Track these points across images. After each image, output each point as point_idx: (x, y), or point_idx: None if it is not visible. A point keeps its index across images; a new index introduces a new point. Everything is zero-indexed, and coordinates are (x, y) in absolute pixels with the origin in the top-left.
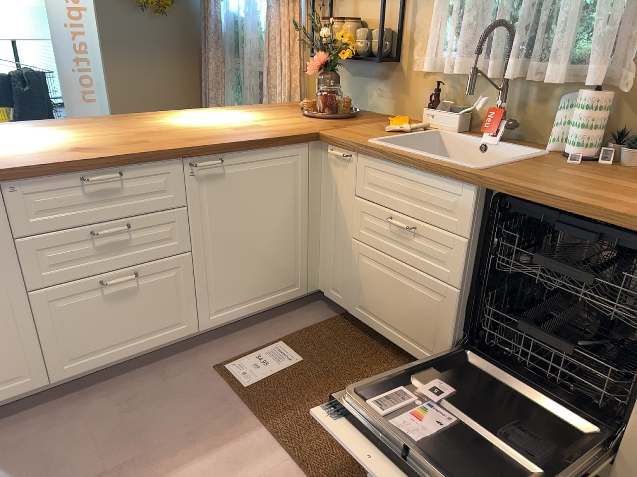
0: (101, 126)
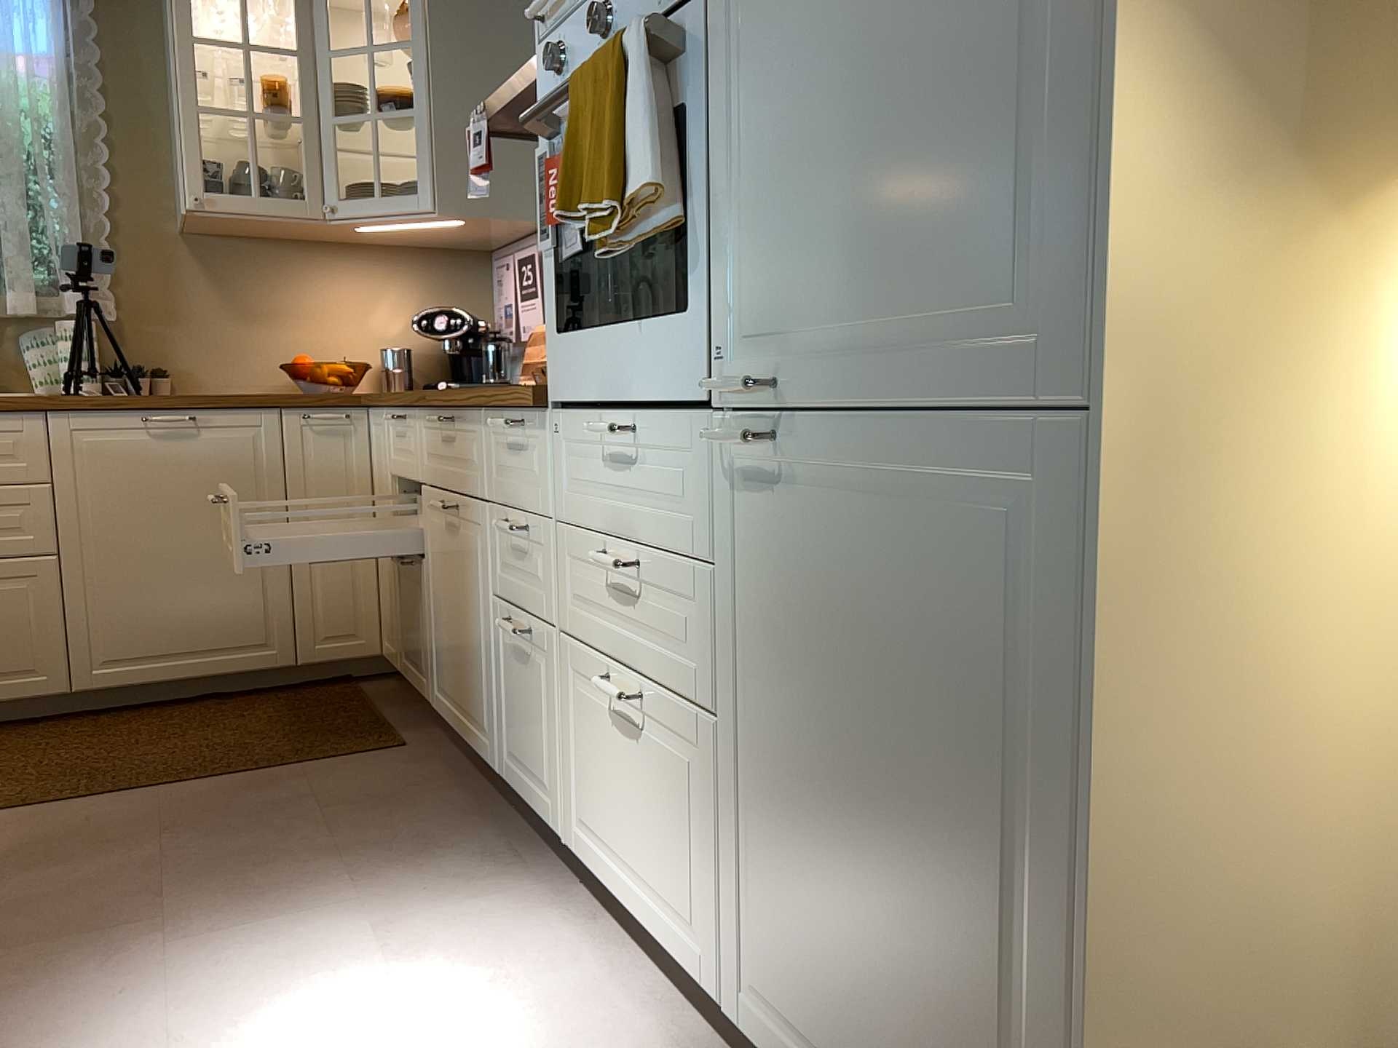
0: None
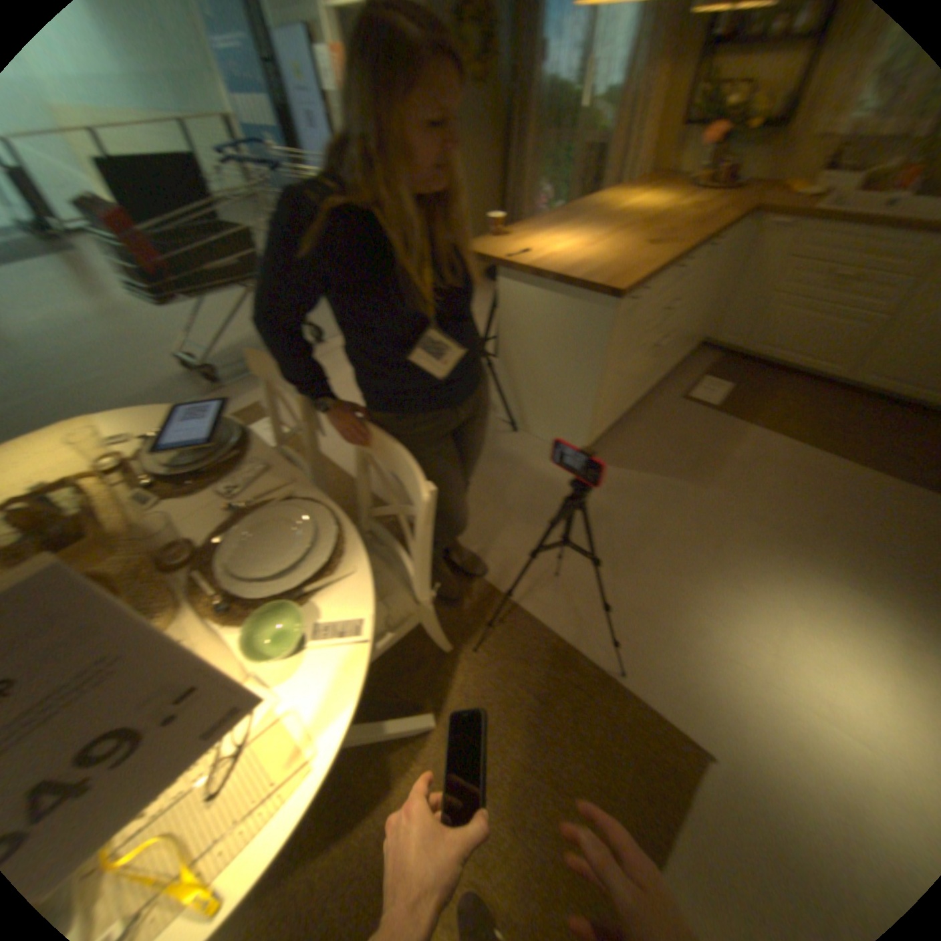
0: (591, 219)
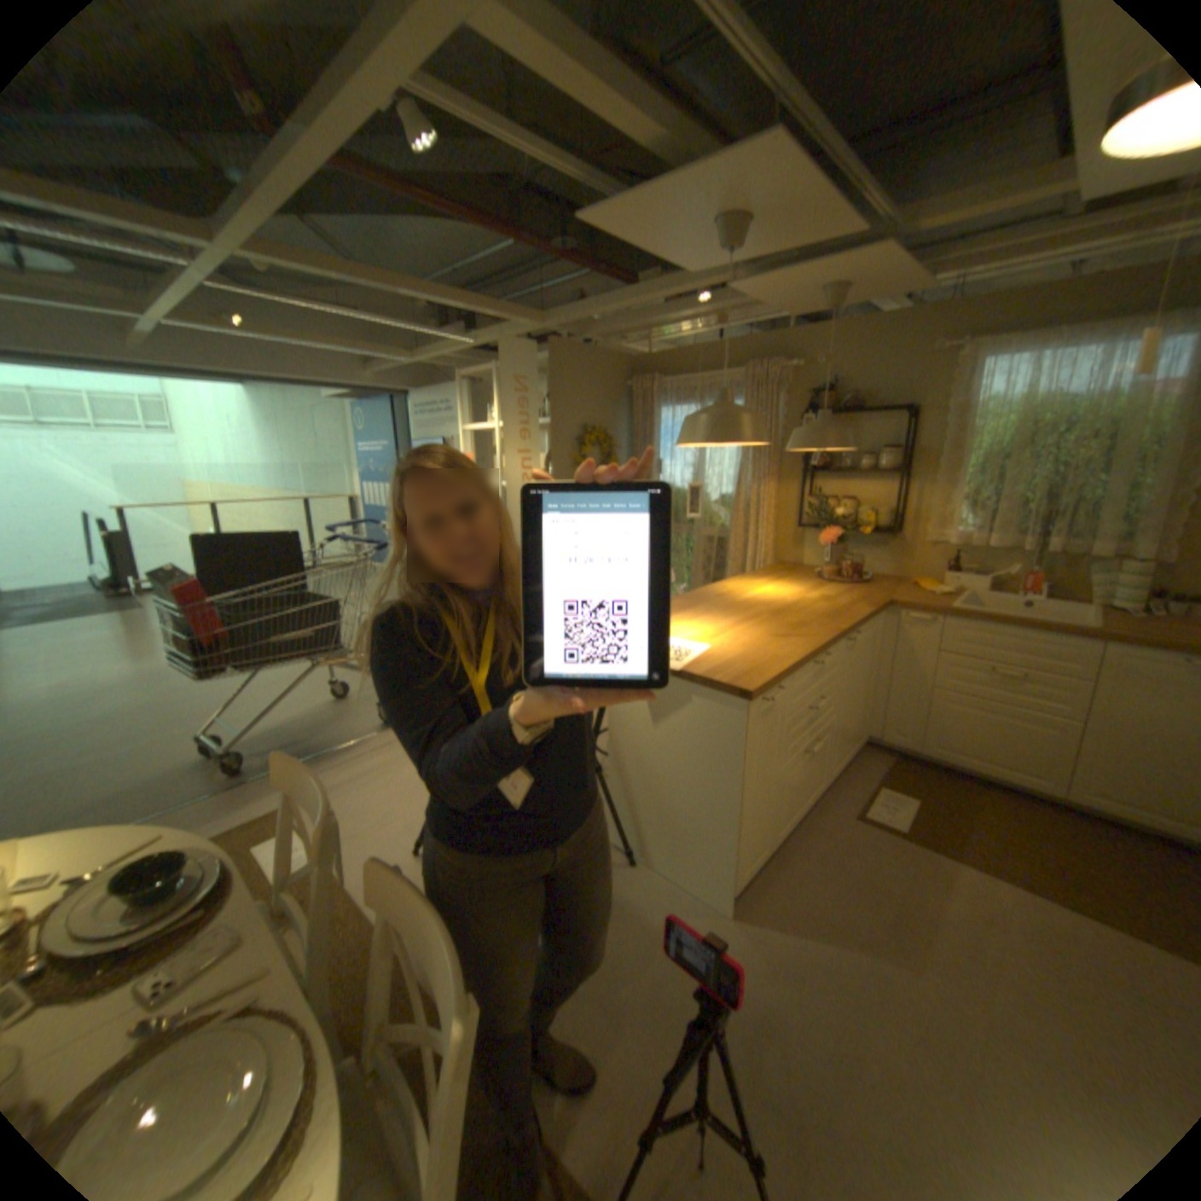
0: (711, 607)
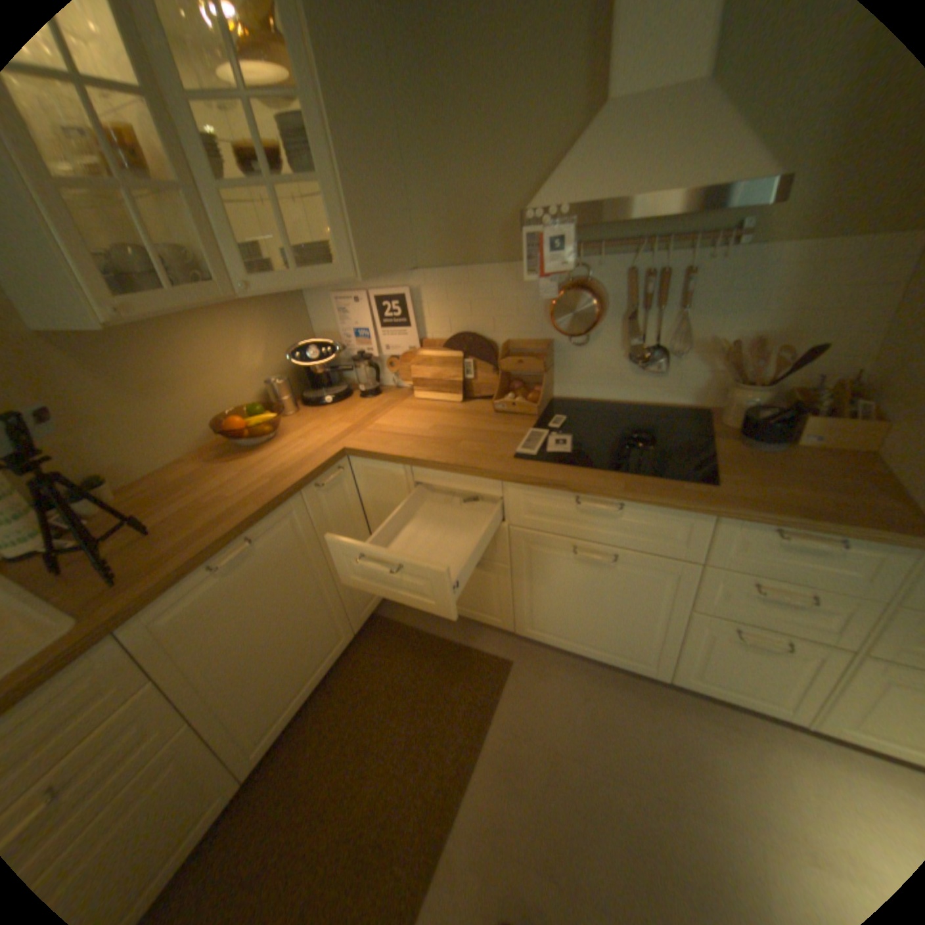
0: None
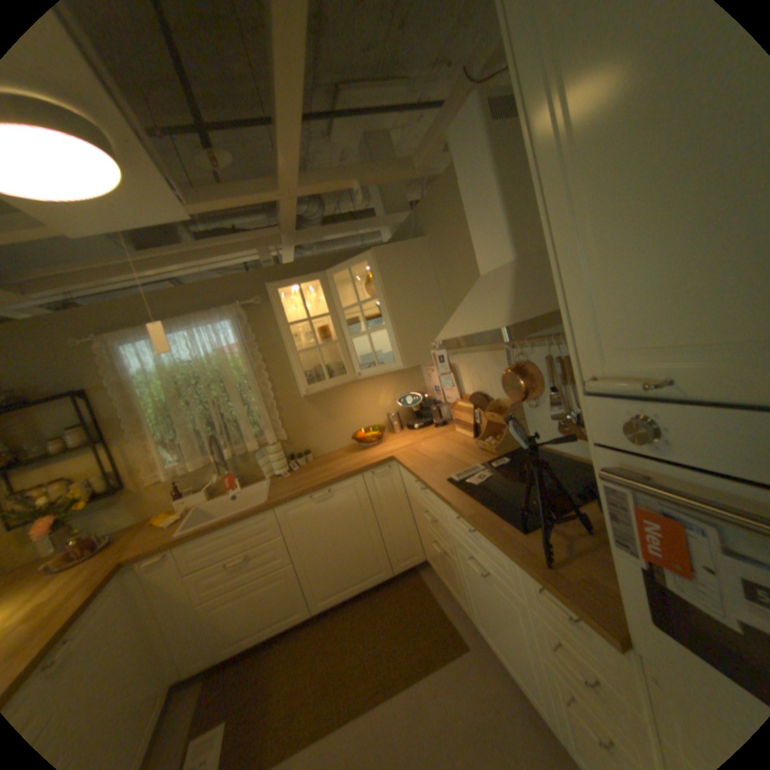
0: None
